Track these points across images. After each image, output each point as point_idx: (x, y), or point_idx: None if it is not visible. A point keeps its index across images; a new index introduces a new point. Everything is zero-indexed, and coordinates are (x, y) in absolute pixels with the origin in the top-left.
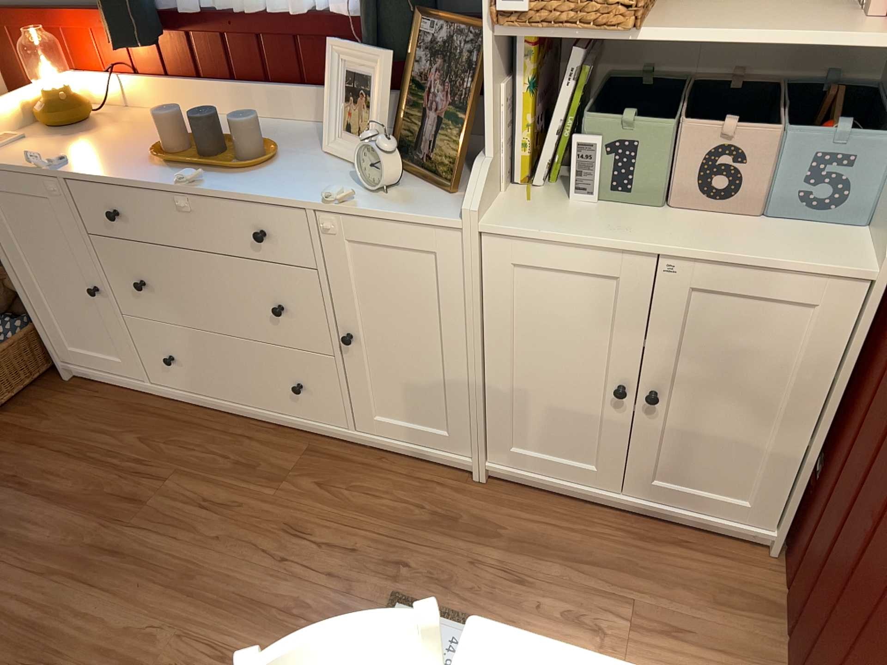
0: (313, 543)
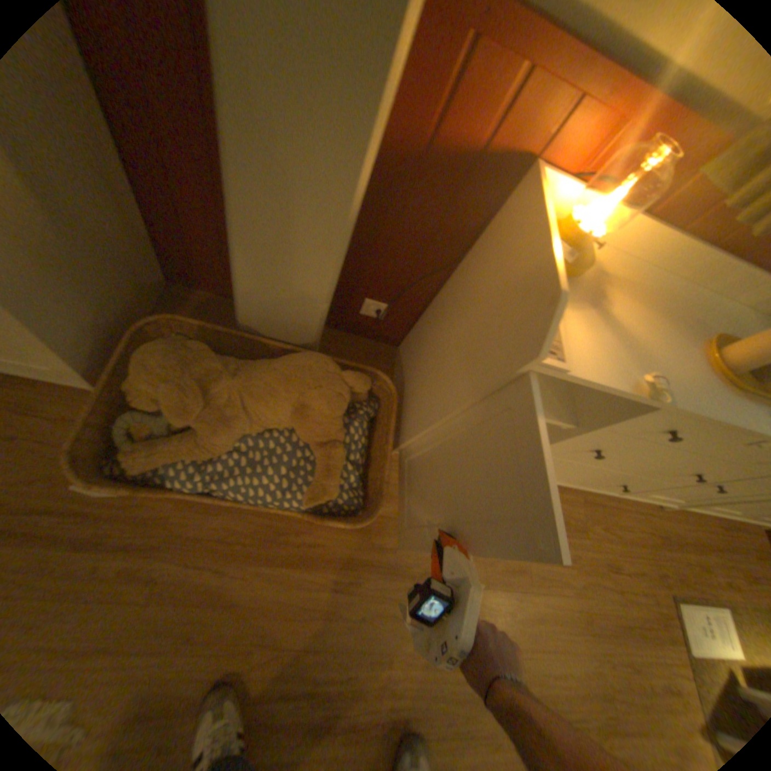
0: (627, 579)
